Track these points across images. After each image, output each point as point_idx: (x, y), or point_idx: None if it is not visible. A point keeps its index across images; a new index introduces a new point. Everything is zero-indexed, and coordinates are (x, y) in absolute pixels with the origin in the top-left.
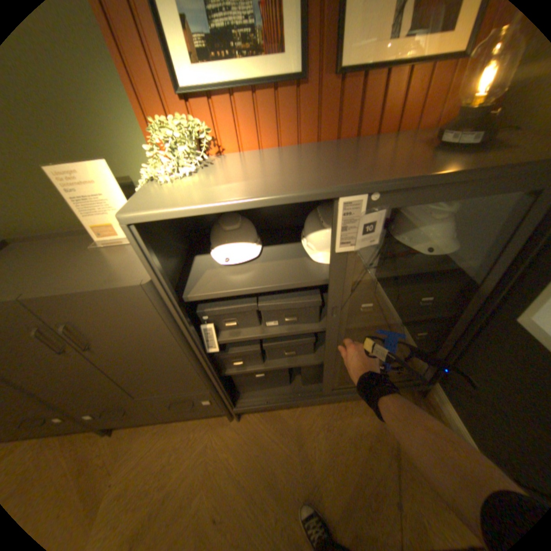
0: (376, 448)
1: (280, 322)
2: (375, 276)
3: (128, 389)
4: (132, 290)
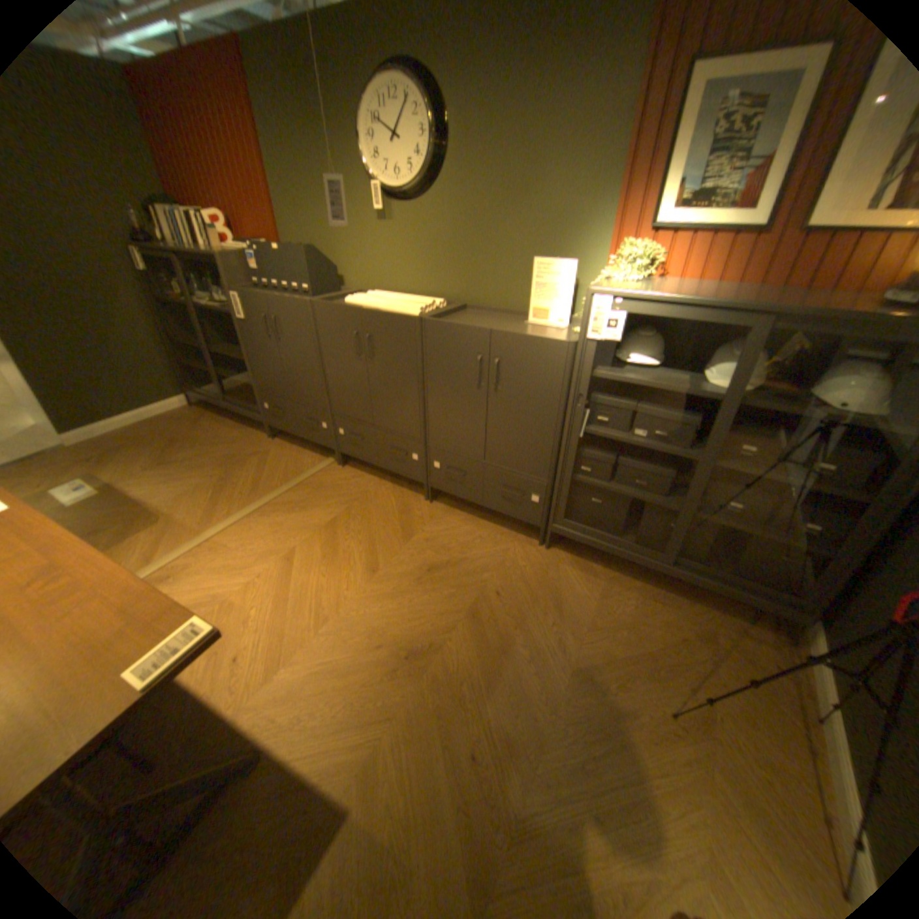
0: (694, 646)
1: (649, 435)
2: (767, 407)
3: (489, 447)
4: (560, 346)
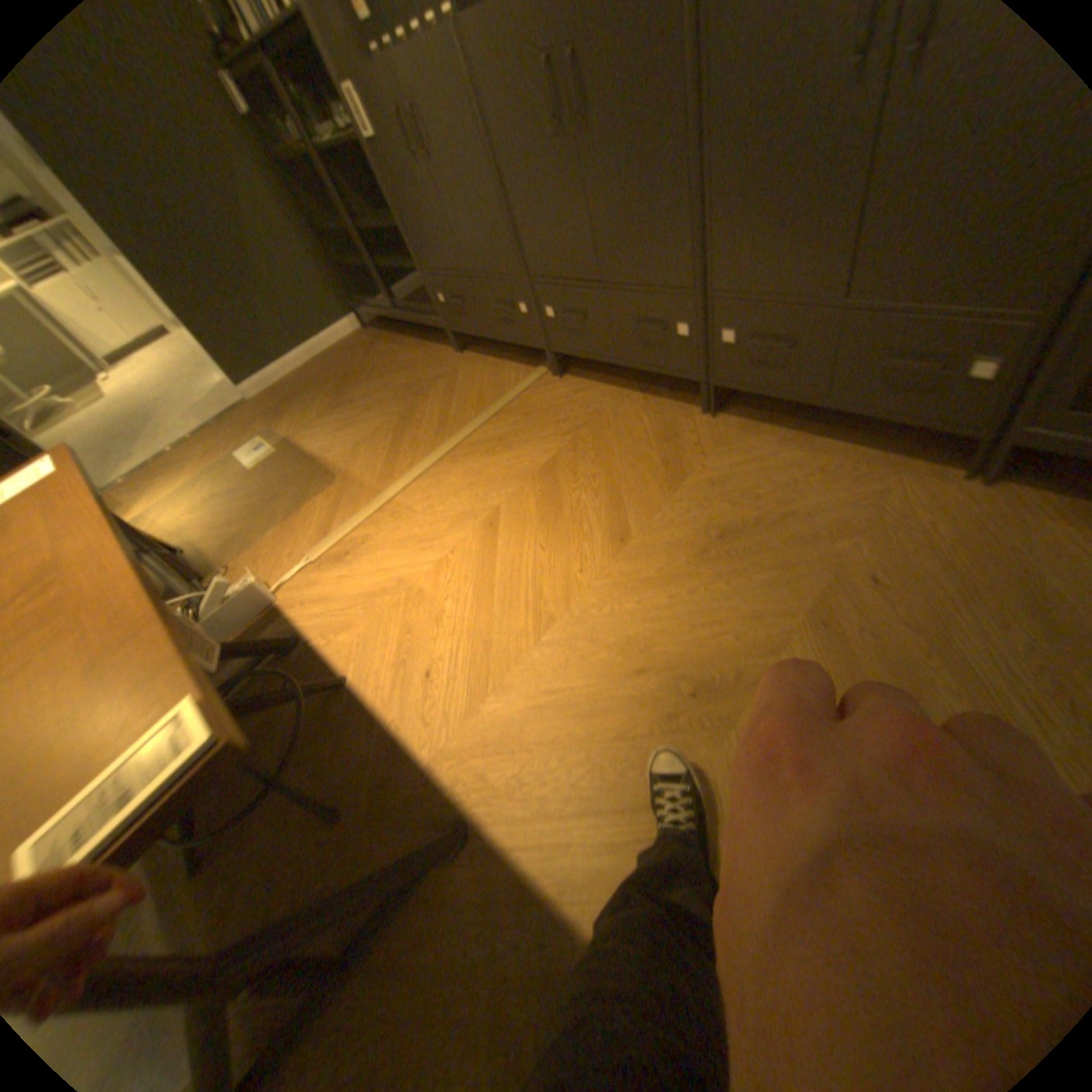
0: None
1: None
2: None
3: (868, 257)
4: None
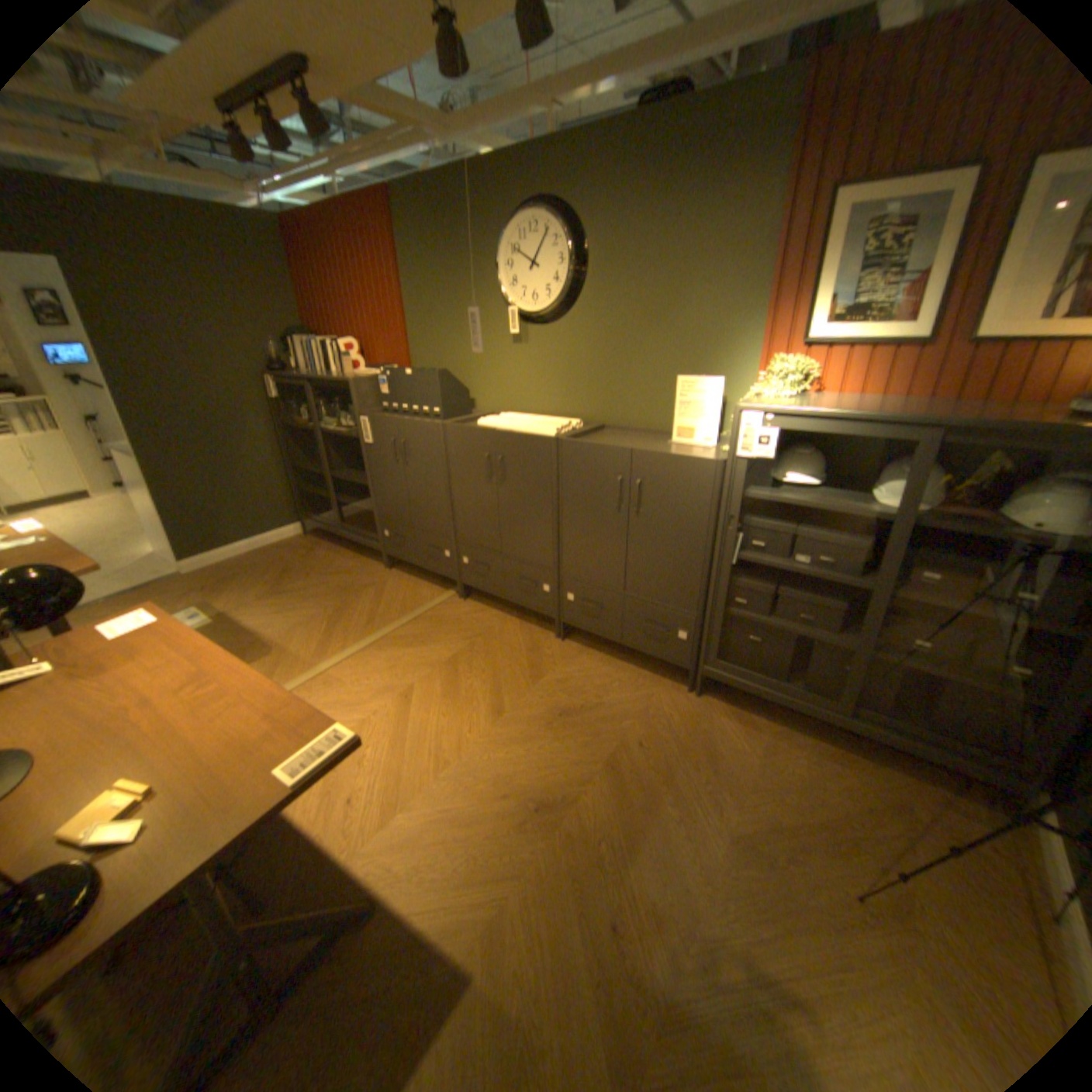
0: (883, 817)
1: (813, 561)
2: (946, 528)
3: (629, 575)
4: (707, 465)
